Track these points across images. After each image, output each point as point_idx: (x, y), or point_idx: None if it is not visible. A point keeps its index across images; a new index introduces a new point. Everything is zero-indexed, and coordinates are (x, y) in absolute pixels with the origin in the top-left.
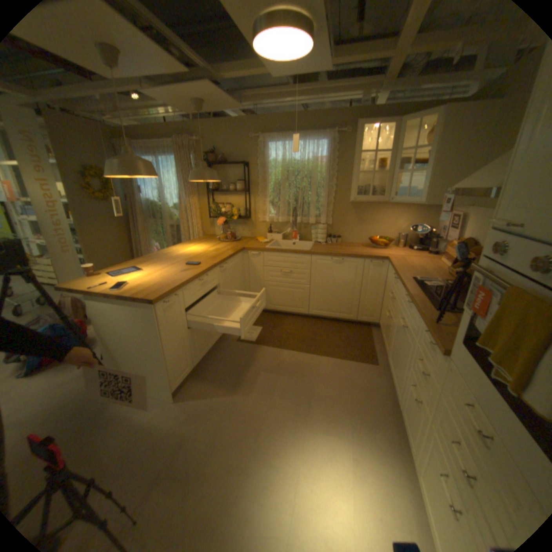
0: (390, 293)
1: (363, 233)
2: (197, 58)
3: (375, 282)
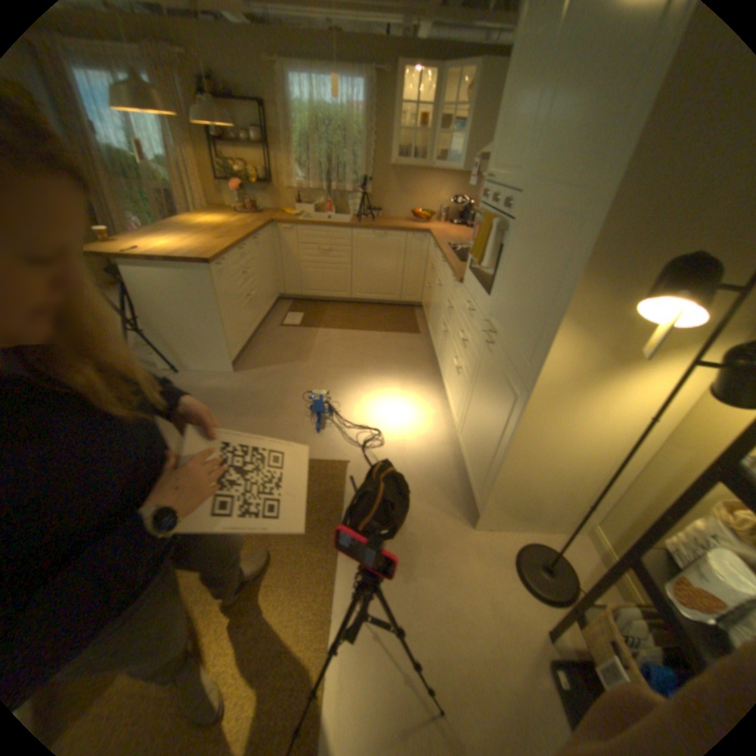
0: (430, 266)
1: (405, 206)
2: None
3: (417, 258)
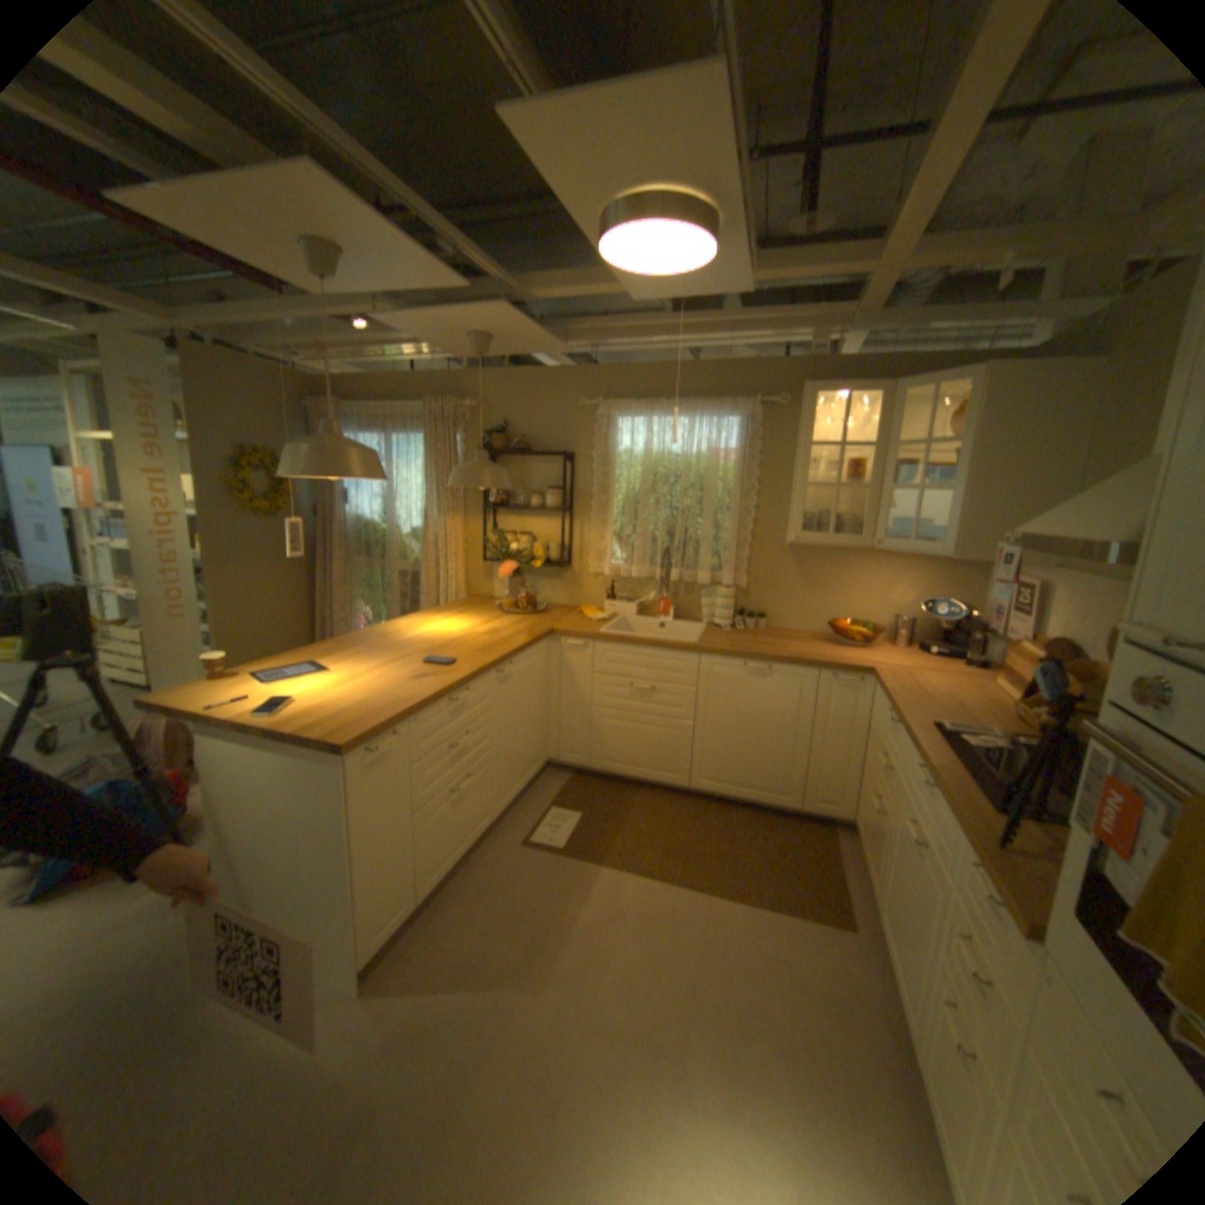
0: (881, 754)
1: (816, 610)
2: (489, 263)
3: (846, 724)
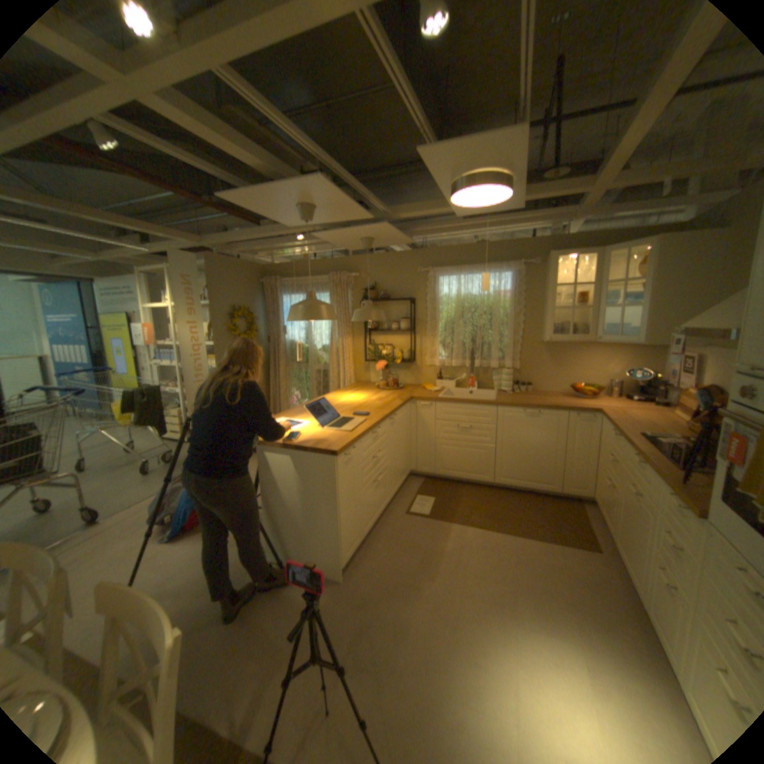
0: (609, 455)
1: (562, 379)
2: (379, 203)
3: (586, 442)
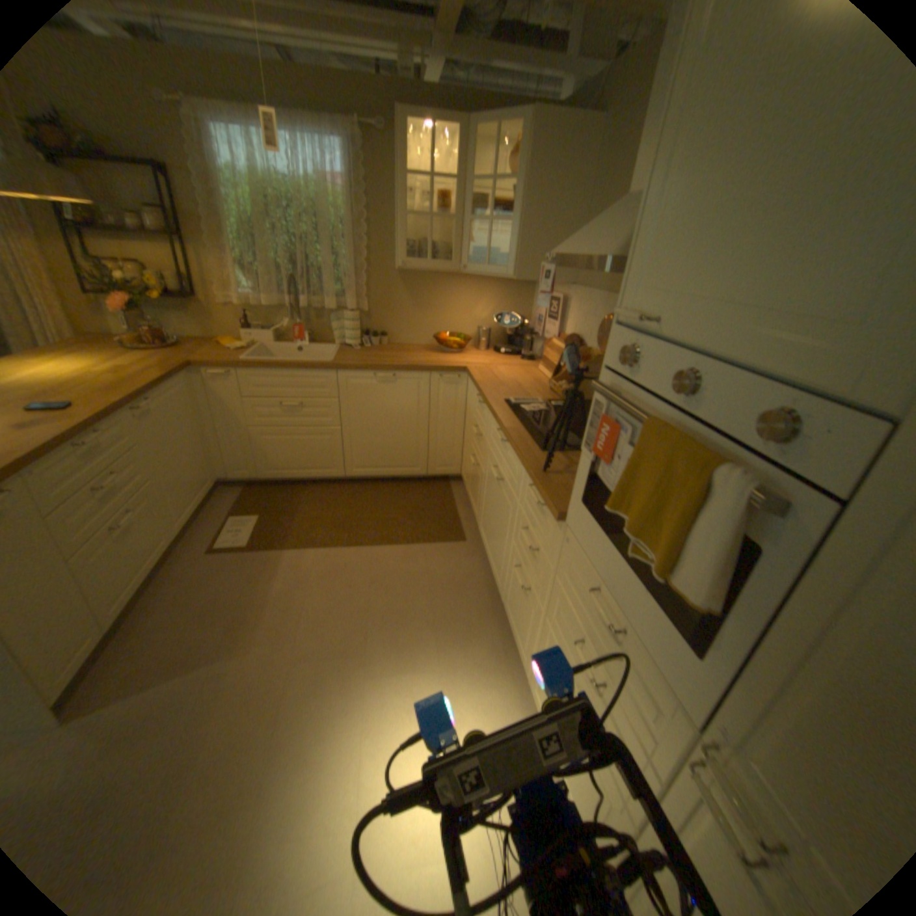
0: (473, 427)
1: (423, 328)
2: None
3: (450, 411)
